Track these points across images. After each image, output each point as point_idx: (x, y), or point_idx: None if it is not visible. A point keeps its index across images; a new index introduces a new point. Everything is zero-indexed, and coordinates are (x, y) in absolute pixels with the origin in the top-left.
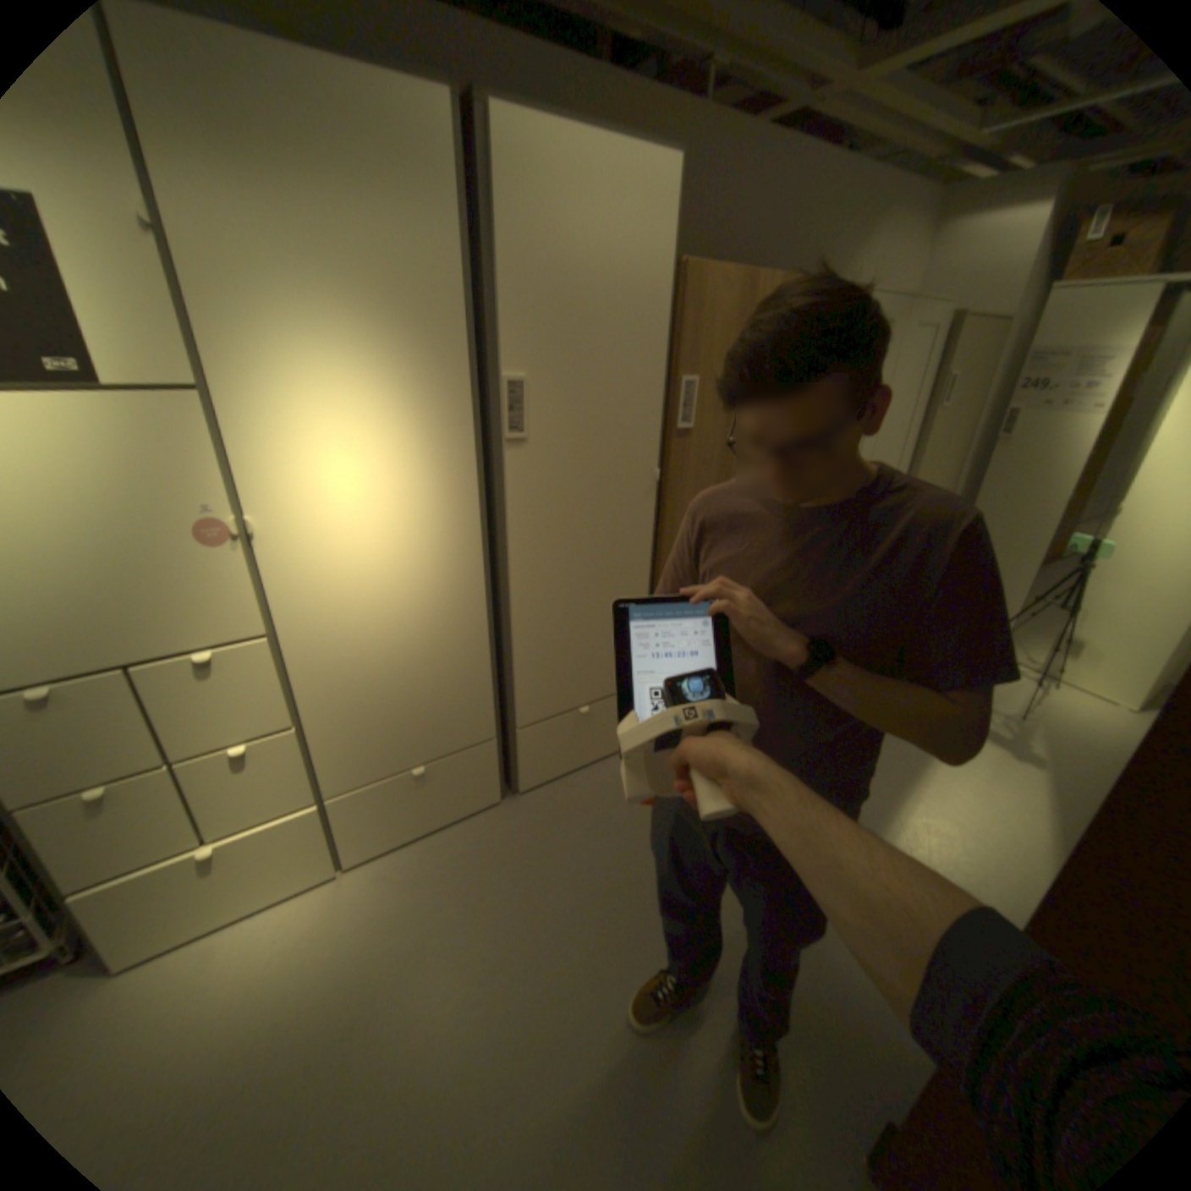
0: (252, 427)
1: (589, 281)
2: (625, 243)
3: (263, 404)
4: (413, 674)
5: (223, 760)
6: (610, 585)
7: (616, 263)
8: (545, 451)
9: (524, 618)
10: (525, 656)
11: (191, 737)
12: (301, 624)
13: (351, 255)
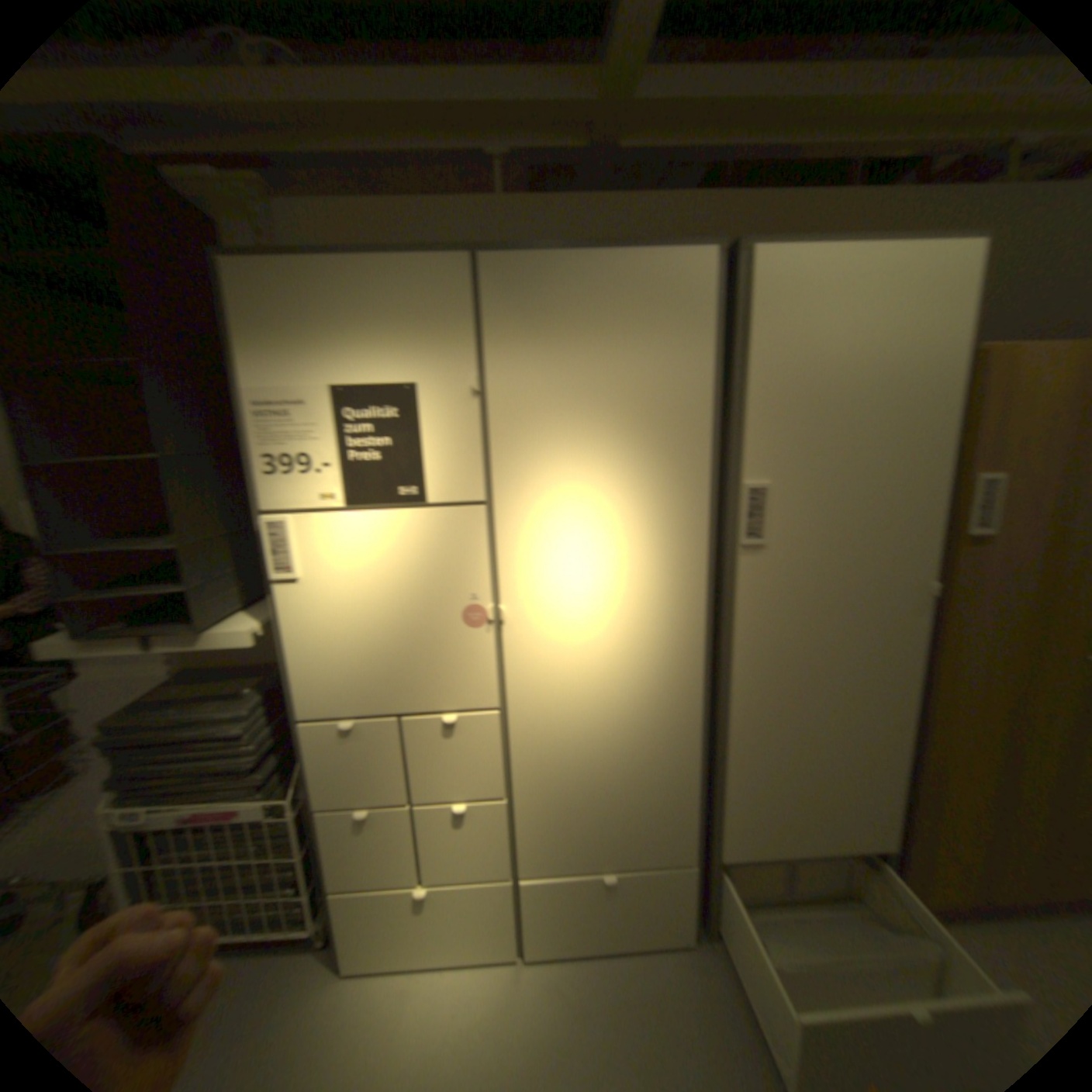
0: (520, 533)
1: (855, 383)
2: (904, 340)
3: (531, 514)
4: (620, 774)
5: (450, 813)
6: (861, 715)
7: (890, 361)
8: (787, 557)
9: (746, 737)
10: (743, 781)
11: (433, 786)
12: (529, 703)
13: (617, 392)
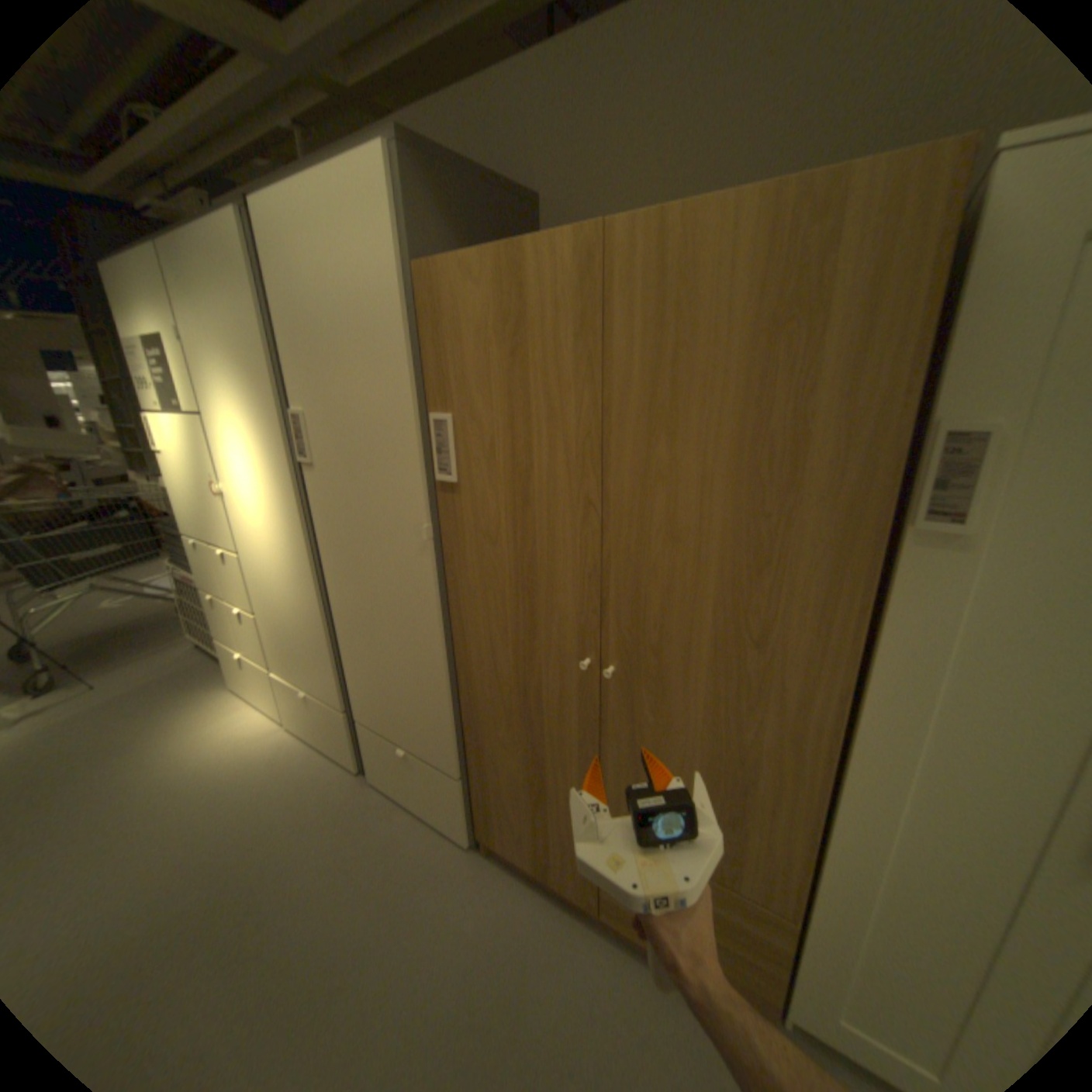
0: (214, 437)
1: (326, 318)
2: (346, 270)
3: (214, 424)
4: (290, 622)
5: (235, 614)
6: (402, 636)
7: (342, 294)
8: (326, 478)
9: (340, 623)
10: (347, 658)
11: (226, 593)
12: (245, 555)
13: (221, 335)
